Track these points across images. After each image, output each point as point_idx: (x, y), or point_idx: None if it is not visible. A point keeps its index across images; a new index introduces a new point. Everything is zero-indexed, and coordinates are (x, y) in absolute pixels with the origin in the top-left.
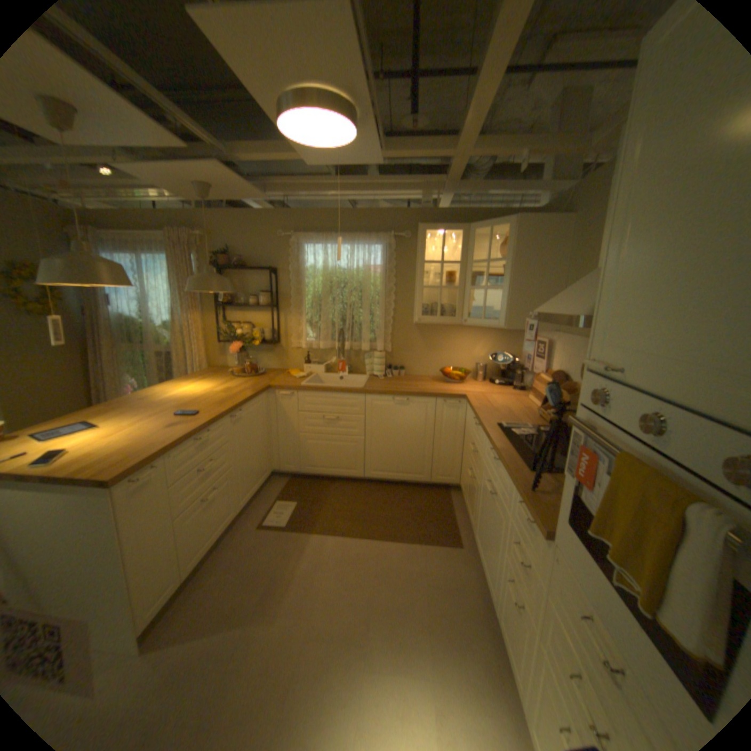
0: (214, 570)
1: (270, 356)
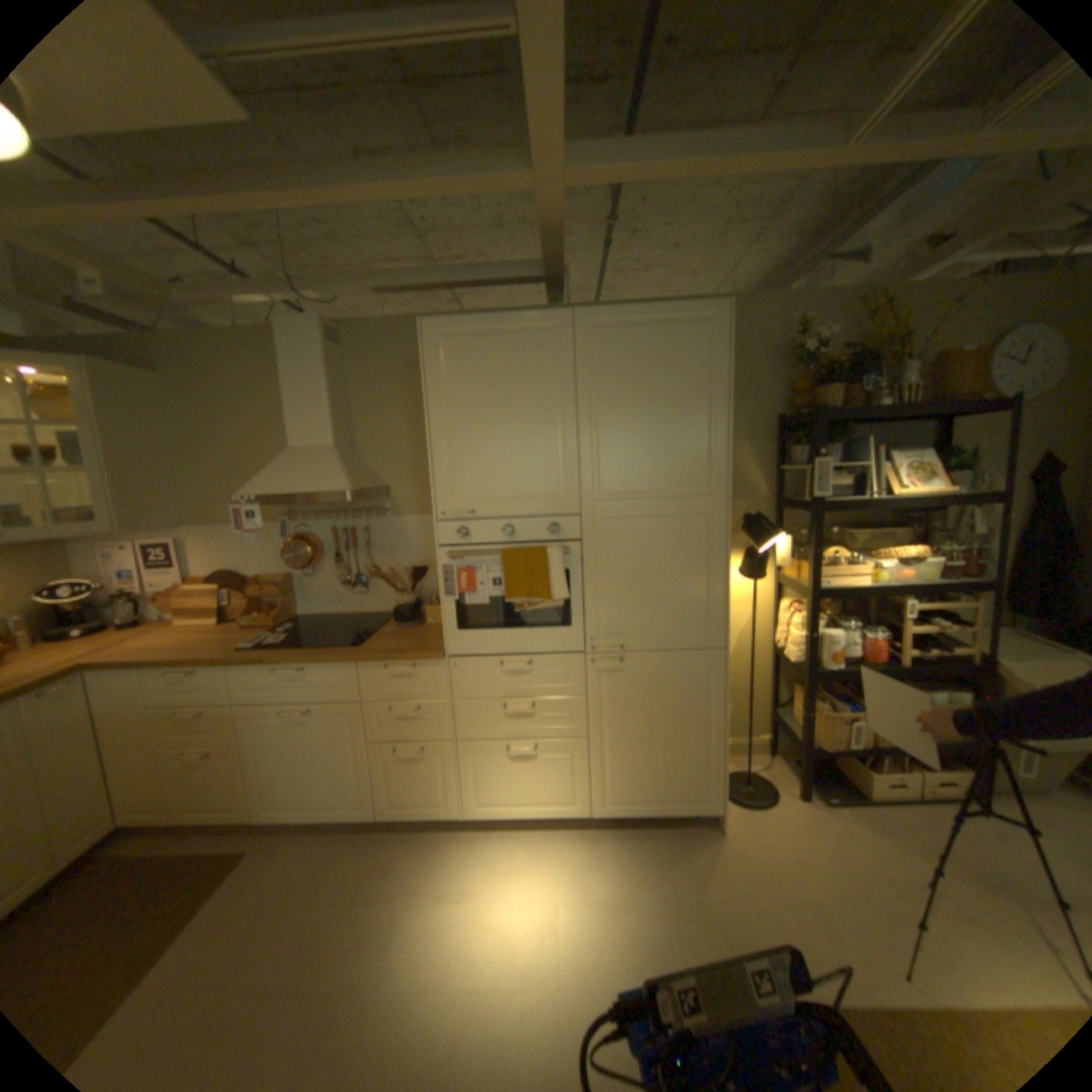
0: None
1: None
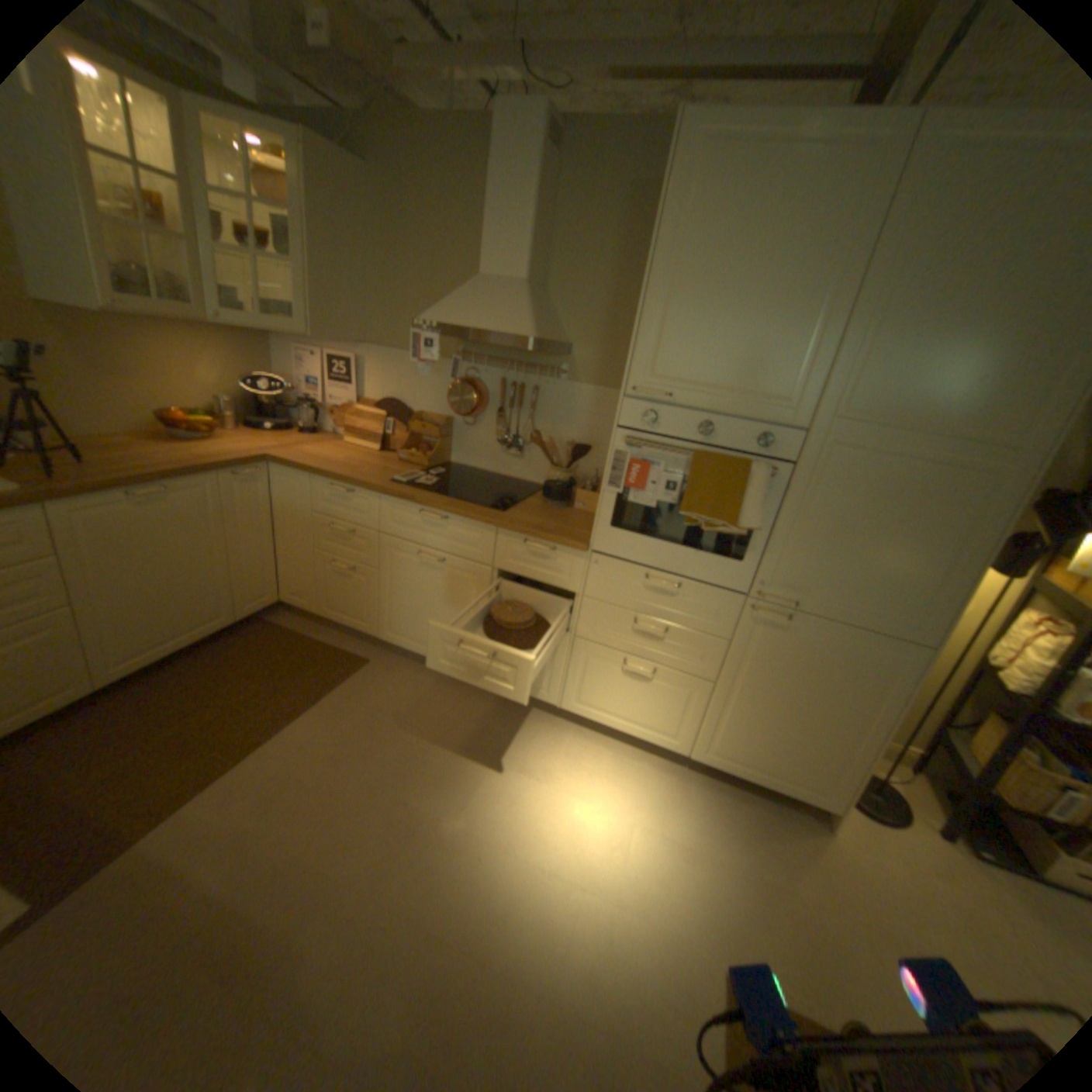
0: None
1: None
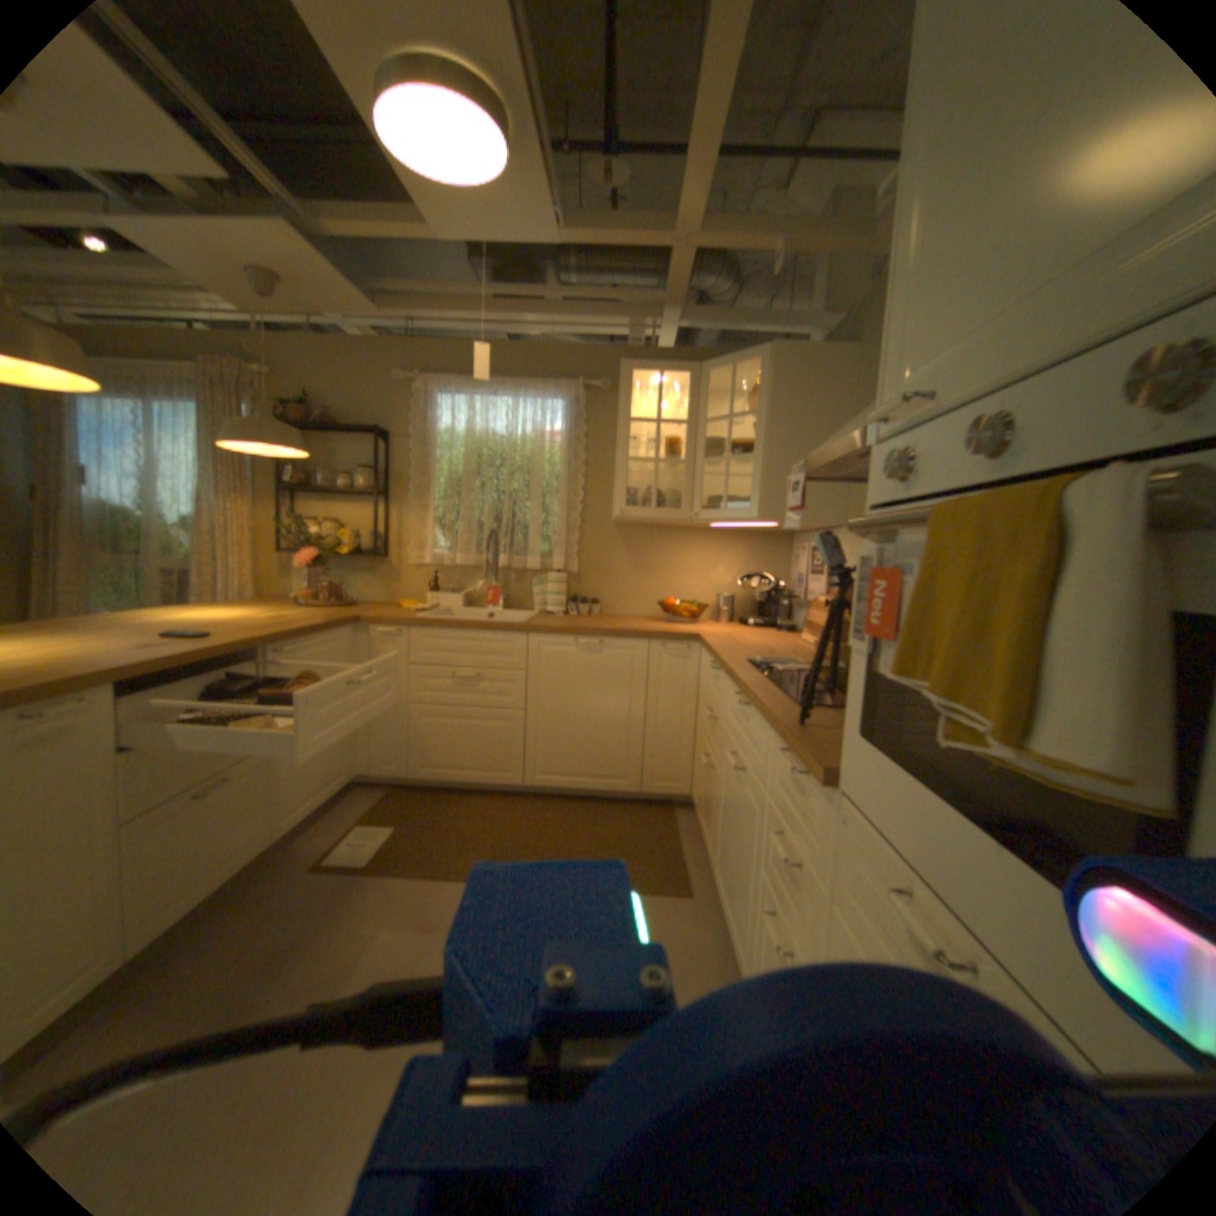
0: (207, 942)
1: (370, 579)
